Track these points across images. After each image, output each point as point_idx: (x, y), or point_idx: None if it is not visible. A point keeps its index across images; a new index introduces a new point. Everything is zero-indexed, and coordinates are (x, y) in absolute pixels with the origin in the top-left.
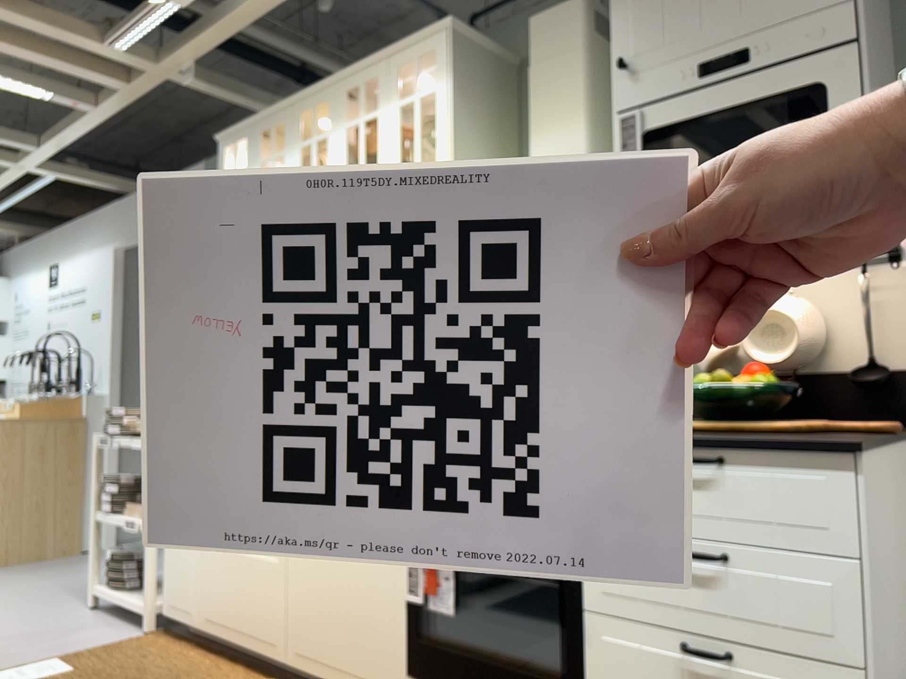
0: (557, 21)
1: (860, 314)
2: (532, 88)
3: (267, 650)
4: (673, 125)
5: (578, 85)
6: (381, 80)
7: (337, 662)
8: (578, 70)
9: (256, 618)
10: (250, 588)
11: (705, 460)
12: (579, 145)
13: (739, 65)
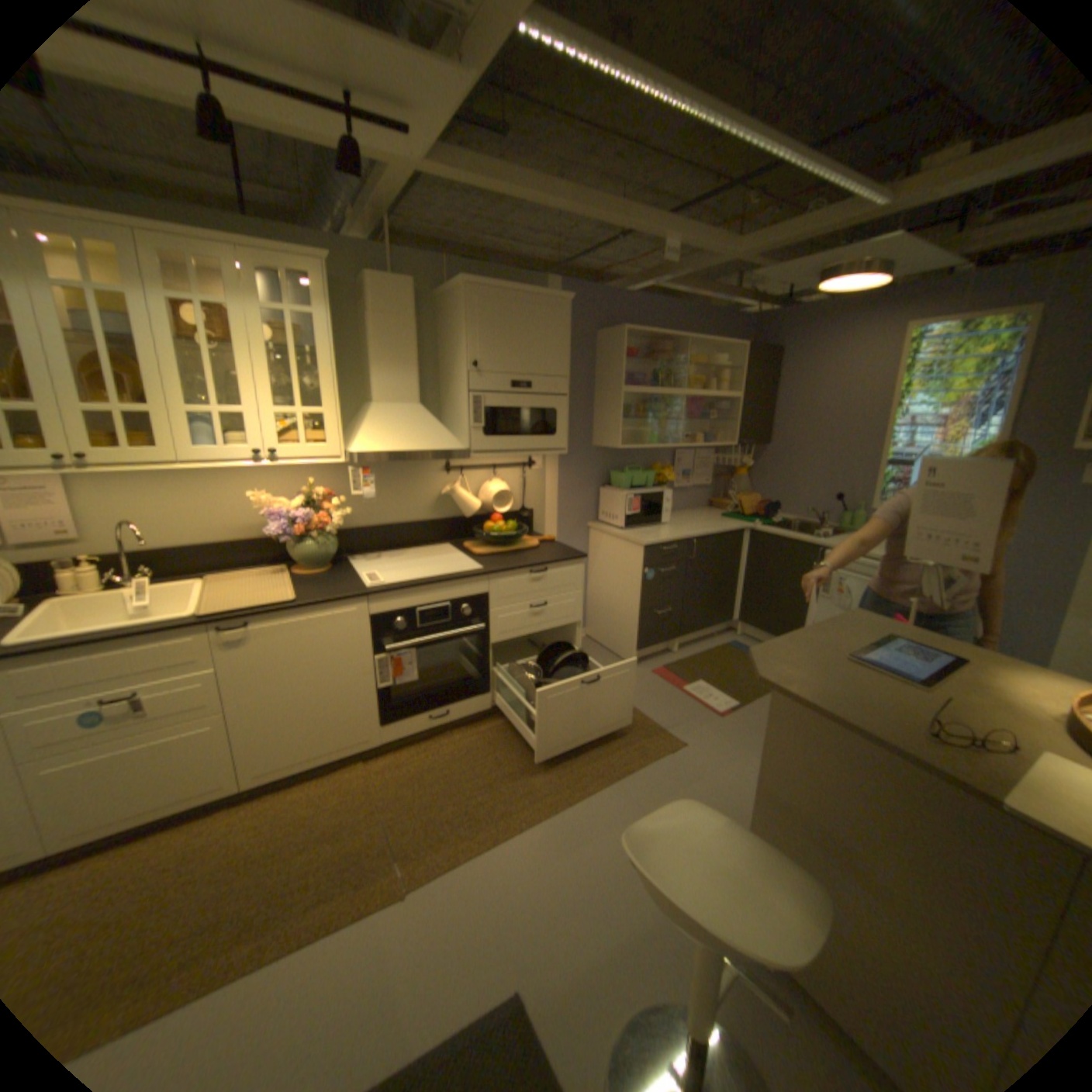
0: (394, 287)
1: (522, 489)
2: (375, 330)
3: (209, 797)
4: (498, 408)
5: (413, 344)
6: (228, 265)
7: (309, 754)
8: (412, 334)
9: (183, 784)
10: (167, 766)
11: (544, 571)
12: (415, 386)
13: (528, 389)
